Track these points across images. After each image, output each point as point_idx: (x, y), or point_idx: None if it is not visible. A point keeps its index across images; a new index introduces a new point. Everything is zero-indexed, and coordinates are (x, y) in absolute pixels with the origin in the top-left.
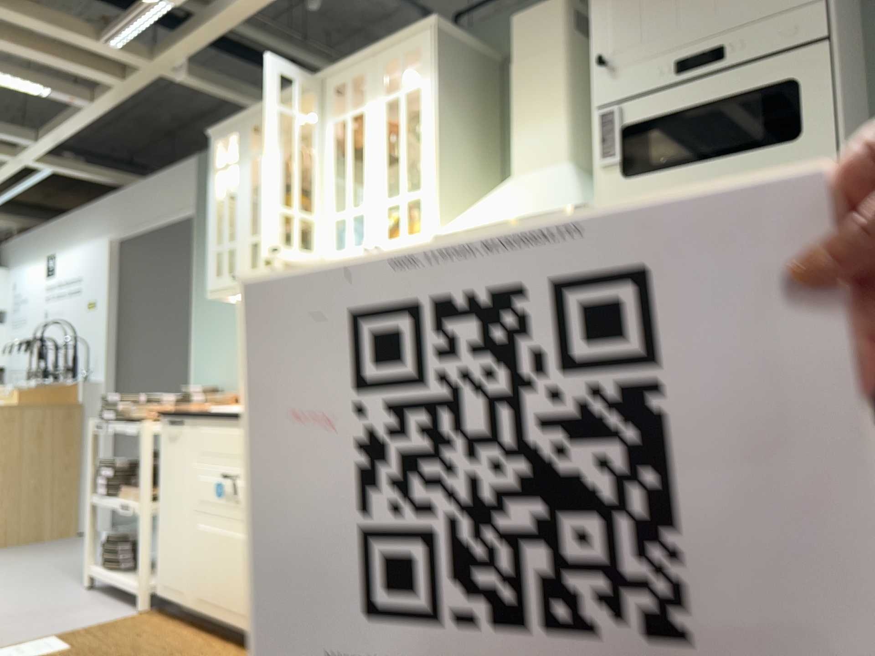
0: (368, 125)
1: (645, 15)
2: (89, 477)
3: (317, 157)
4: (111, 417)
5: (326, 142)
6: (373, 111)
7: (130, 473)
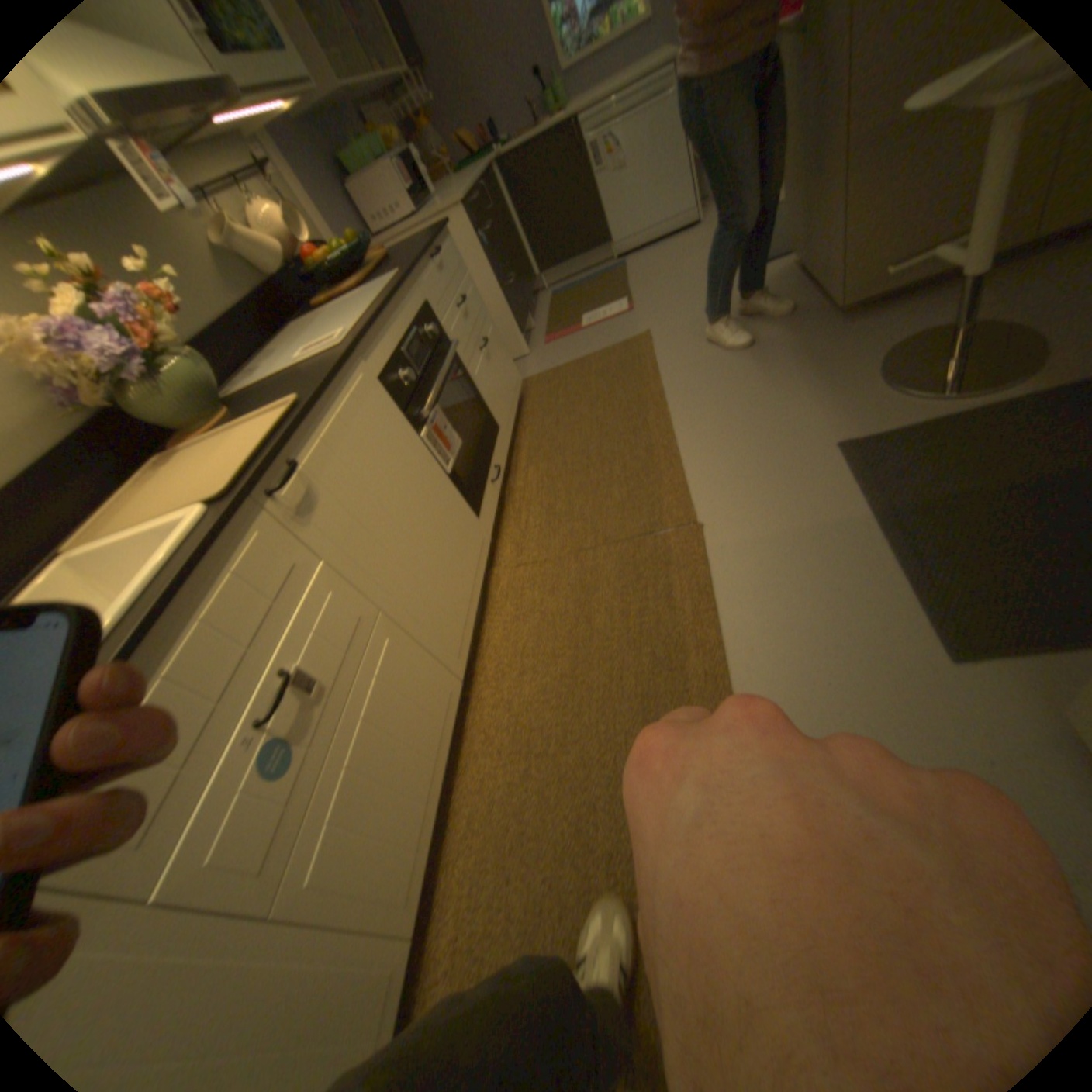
0: None
1: None
2: None
3: None
4: None
5: None
6: None
7: None
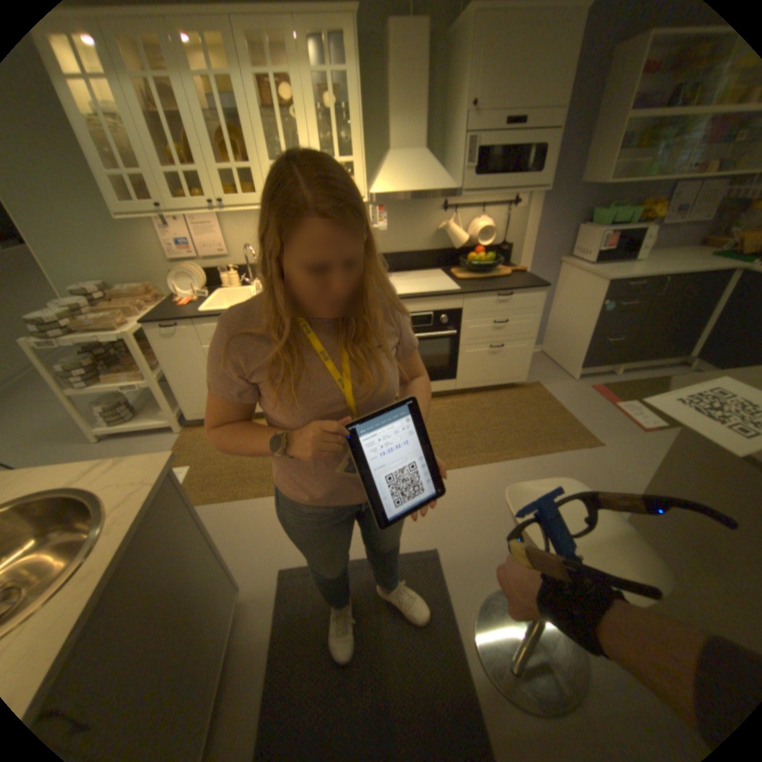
0: (296, 89)
1: (499, 81)
2: (53, 380)
3: (239, 104)
4: (57, 334)
5: (248, 91)
6: (300, 77)
7: (96, 366)
